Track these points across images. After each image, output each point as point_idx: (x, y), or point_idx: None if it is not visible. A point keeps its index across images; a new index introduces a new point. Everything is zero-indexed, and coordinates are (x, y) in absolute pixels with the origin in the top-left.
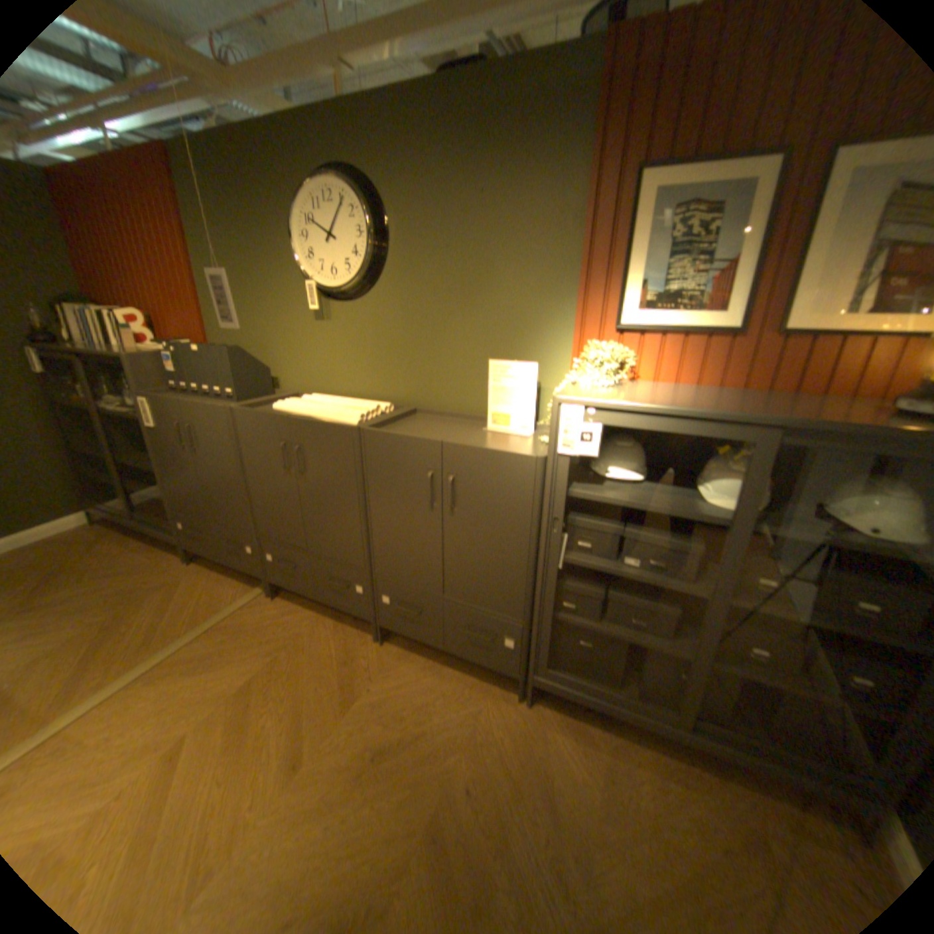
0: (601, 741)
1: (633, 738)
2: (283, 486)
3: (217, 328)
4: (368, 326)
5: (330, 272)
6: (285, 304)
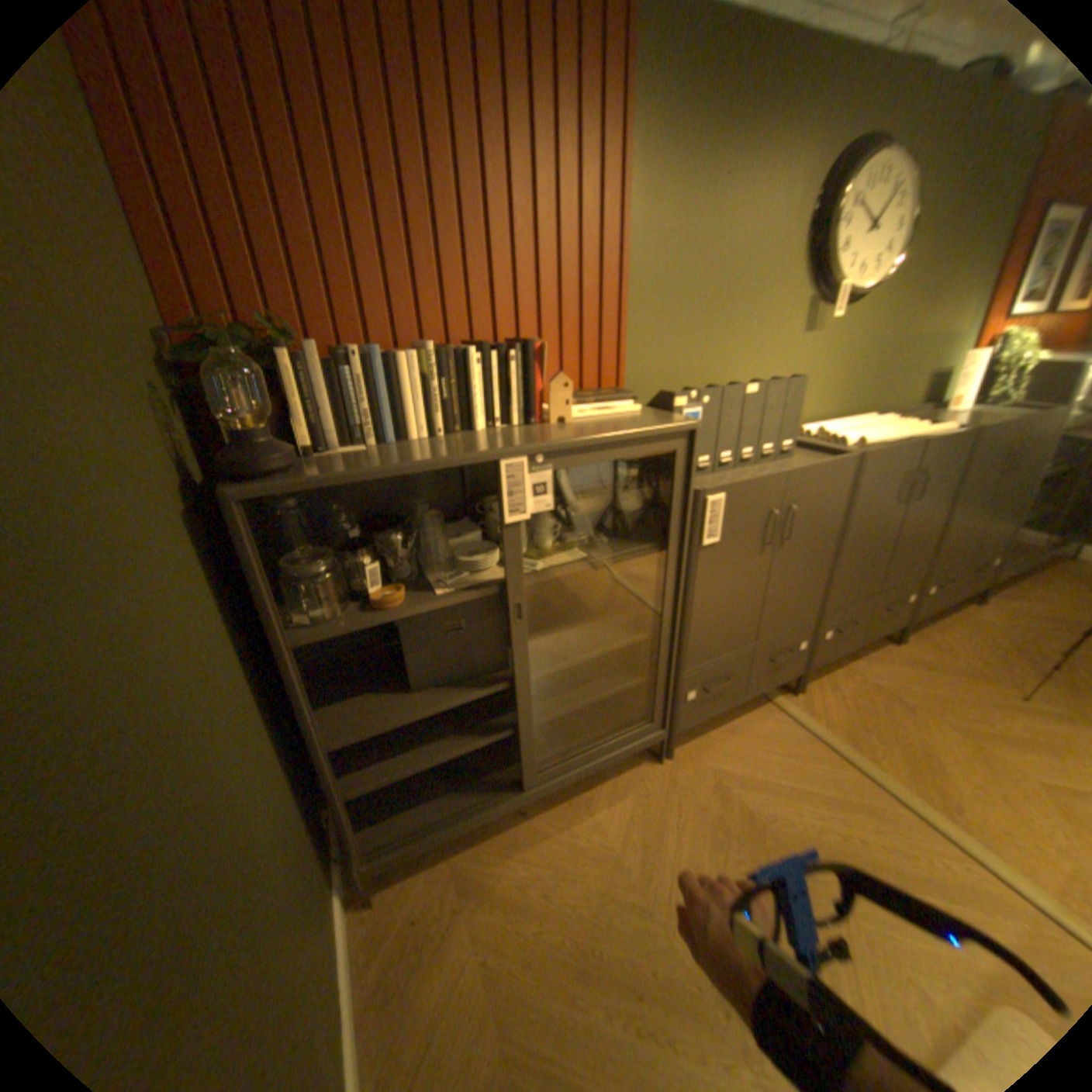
0: (1014, 594)
1: (1010, 584)
2: (889, 528)
3: (648, 363)
4: (858, 334)
5: (859, 270)
6: (774, 313)
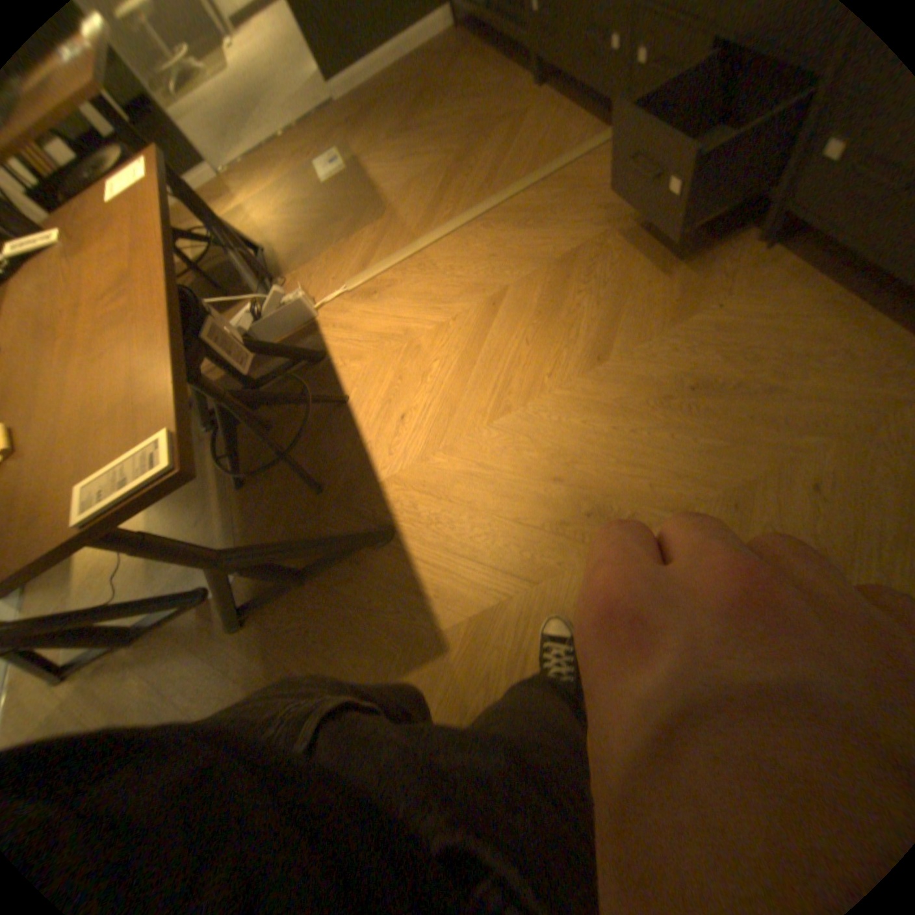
0: None
1: None
2: None
3: None
4: None
5: None
6: None
